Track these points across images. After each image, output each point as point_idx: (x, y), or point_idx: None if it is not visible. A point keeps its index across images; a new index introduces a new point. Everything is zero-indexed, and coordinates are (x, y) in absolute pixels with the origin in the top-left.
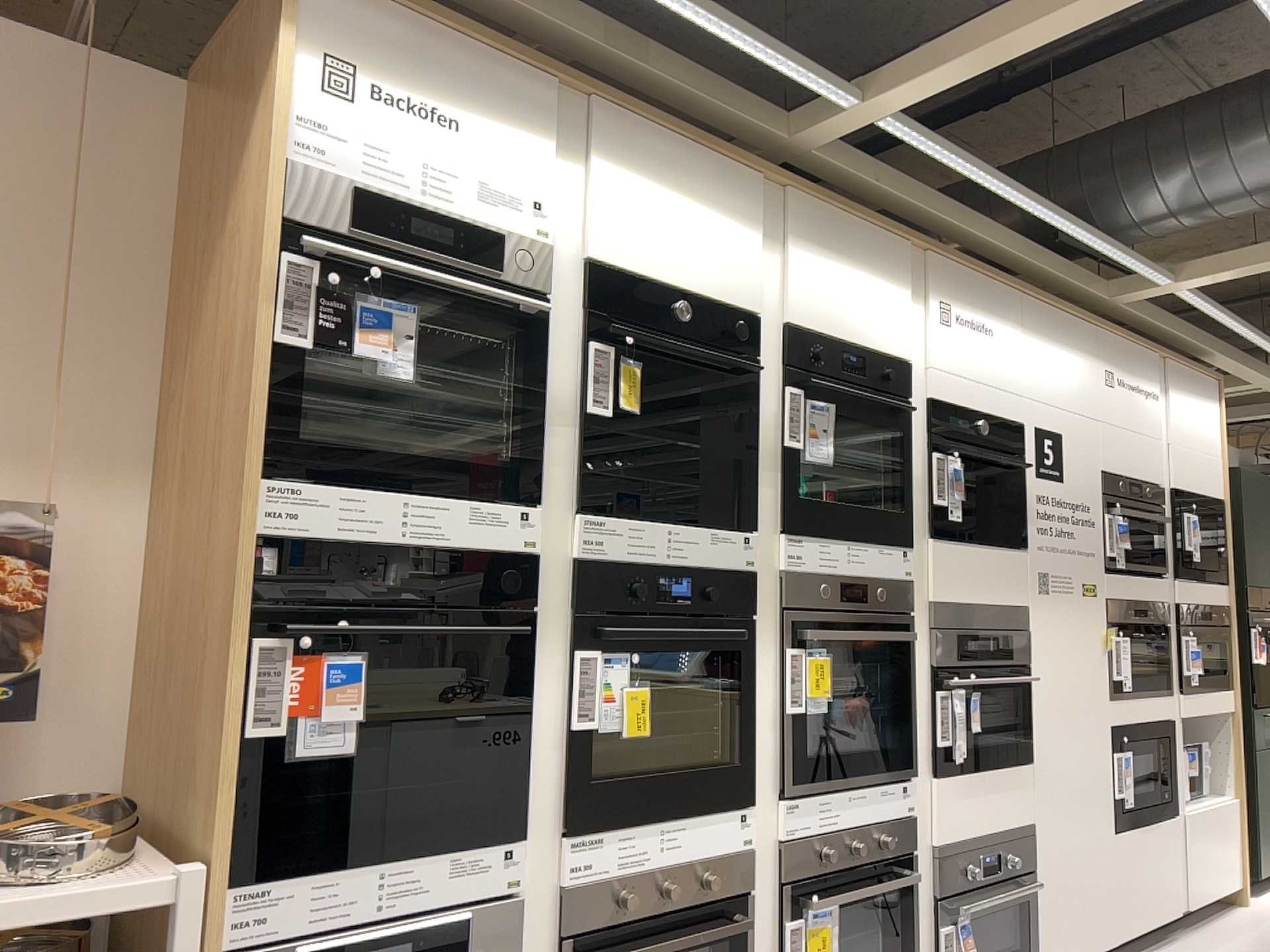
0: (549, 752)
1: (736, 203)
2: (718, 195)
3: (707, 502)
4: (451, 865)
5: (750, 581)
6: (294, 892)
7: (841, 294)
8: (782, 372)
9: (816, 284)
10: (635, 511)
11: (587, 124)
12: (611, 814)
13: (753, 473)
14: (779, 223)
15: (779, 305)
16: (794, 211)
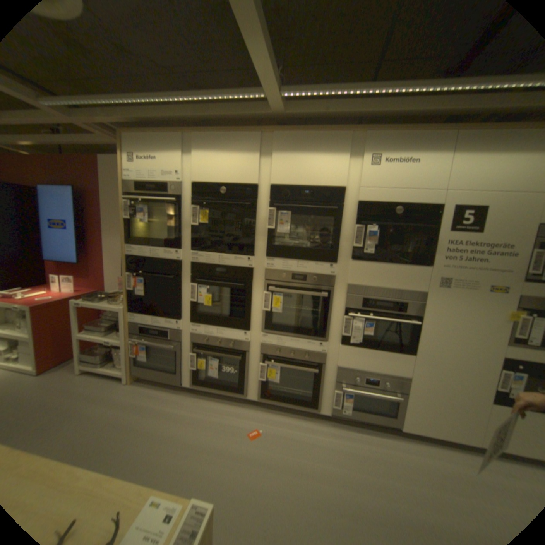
0: (186, 307)
1: (249, 144)
2: (240, 144)
3: (236, 248)
4: (163, 324)
5: (251, 273)
6: (135, 320)
7: (306, 165)
8: (268, 203)
9: (290, 165)
10: (209, 251)
11: (191, 139)
12: (202, 325)
13: (257, 239)
14: (273, 145)
15: (271, 178)
16: (279, 137)
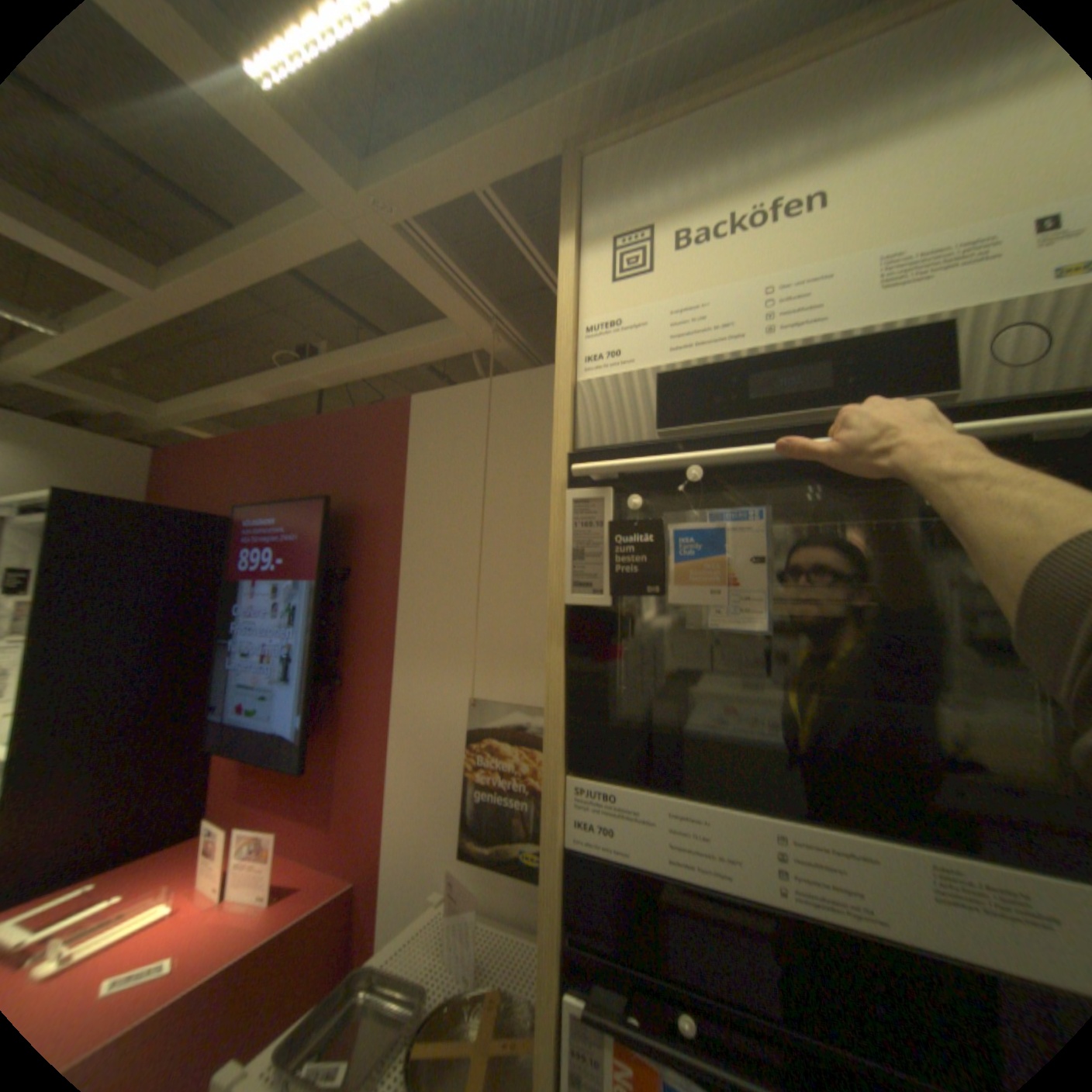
0: None
1: None
2: None
3: None
4: None
5: None
6: None
7: None
8: None
9: None
10: None
11: None
12: None
13: None
14: None
15: None
16: None
